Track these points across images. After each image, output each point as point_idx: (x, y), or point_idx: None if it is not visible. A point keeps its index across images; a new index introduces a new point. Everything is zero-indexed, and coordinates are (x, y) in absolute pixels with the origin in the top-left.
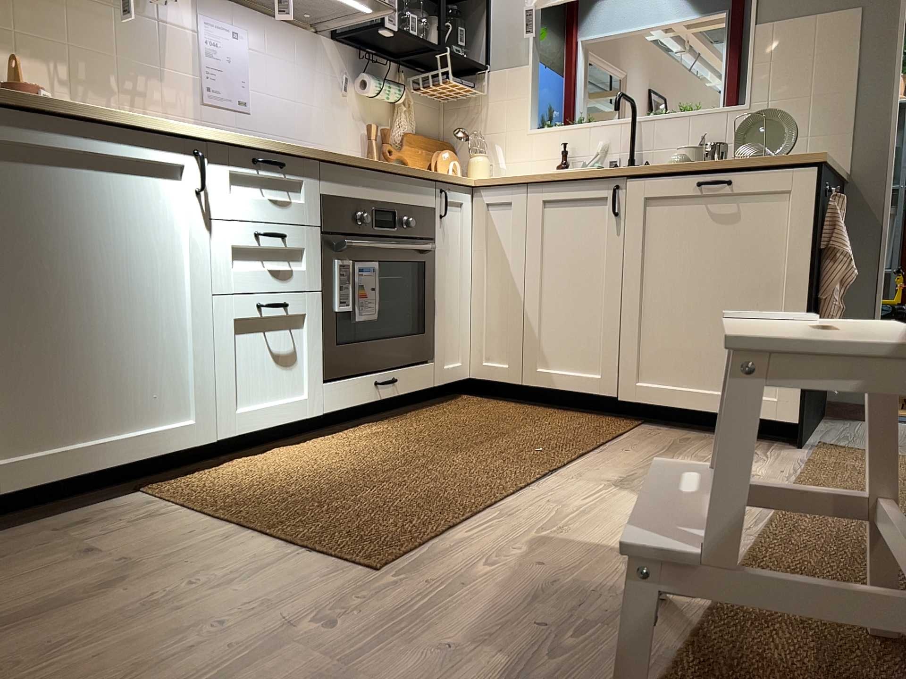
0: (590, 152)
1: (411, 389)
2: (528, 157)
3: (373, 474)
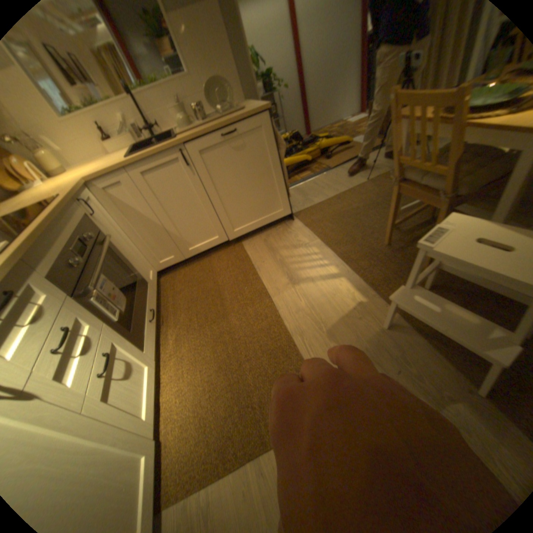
0: (114, 122)
1: (156, 304)
2: (73, 138)
3: (229, 365)
